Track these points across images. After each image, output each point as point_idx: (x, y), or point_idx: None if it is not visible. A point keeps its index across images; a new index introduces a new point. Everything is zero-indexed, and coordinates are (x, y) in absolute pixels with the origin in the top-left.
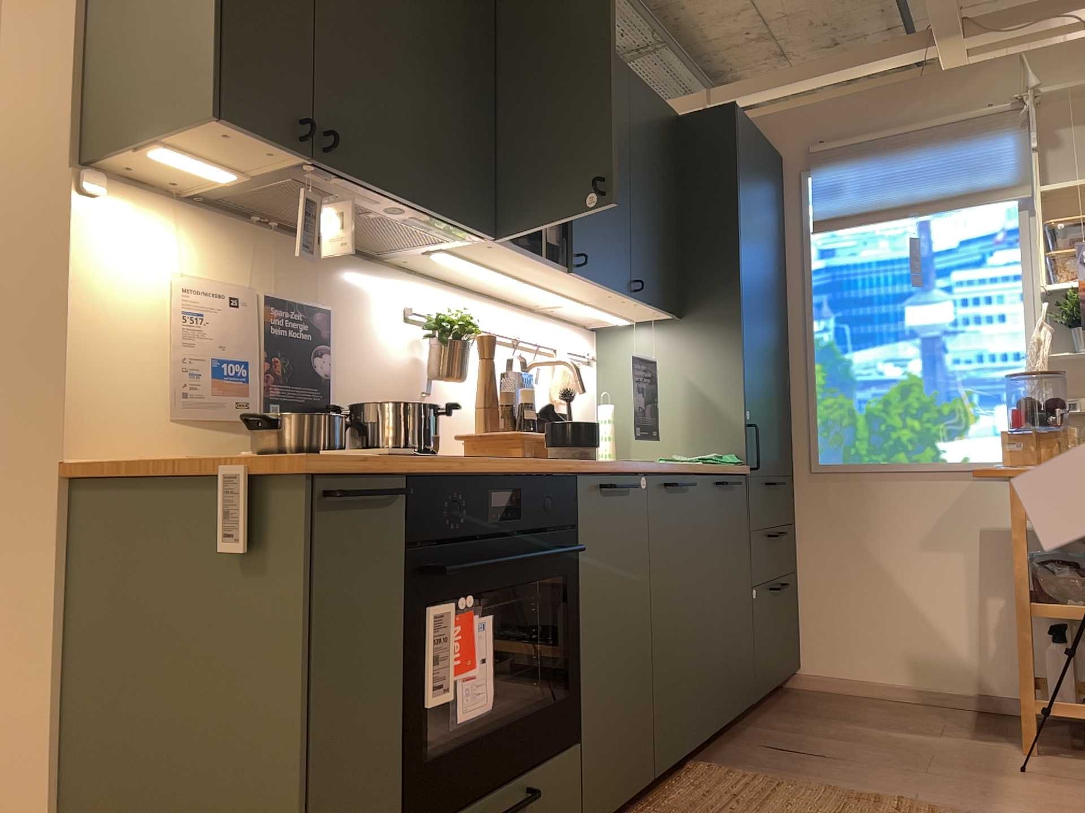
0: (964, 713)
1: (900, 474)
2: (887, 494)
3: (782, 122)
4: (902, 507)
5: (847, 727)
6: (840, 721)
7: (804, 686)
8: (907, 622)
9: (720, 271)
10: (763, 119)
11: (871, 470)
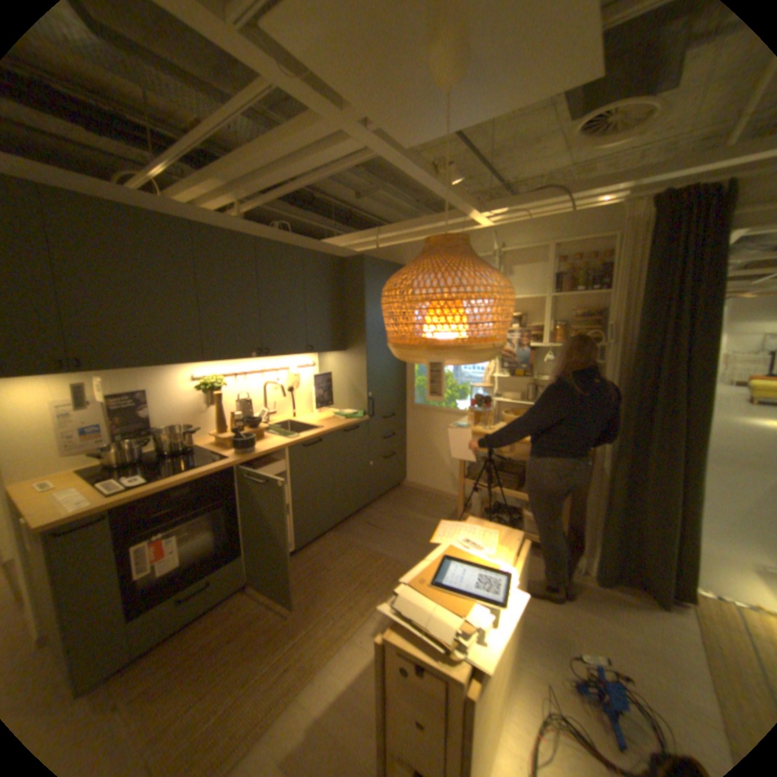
0: (455, 505)
1: (442, 412)
2: (437, 419)
3: (406, 248)
4: (442, 425)
5: (404, 512)
6: (404, 508)
7: (406, 486)
8: (441, 468)
9: (358, 333)
10: (398, 246)
11: (432, 409)
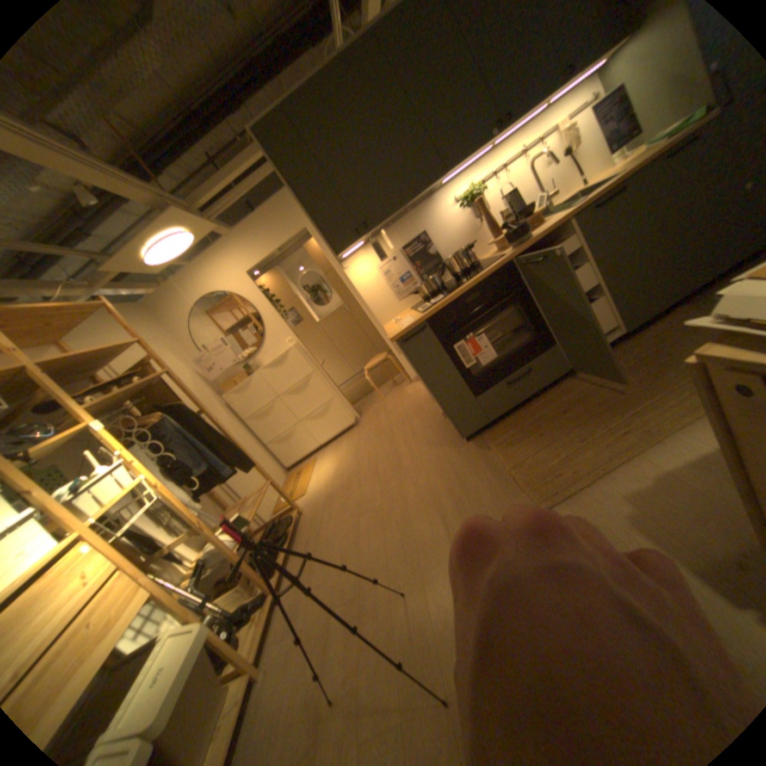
0: None
1: None
2: None
3: None
4: None
5: None
6: None
7: None
8: None
9: None
10: None
11: None
